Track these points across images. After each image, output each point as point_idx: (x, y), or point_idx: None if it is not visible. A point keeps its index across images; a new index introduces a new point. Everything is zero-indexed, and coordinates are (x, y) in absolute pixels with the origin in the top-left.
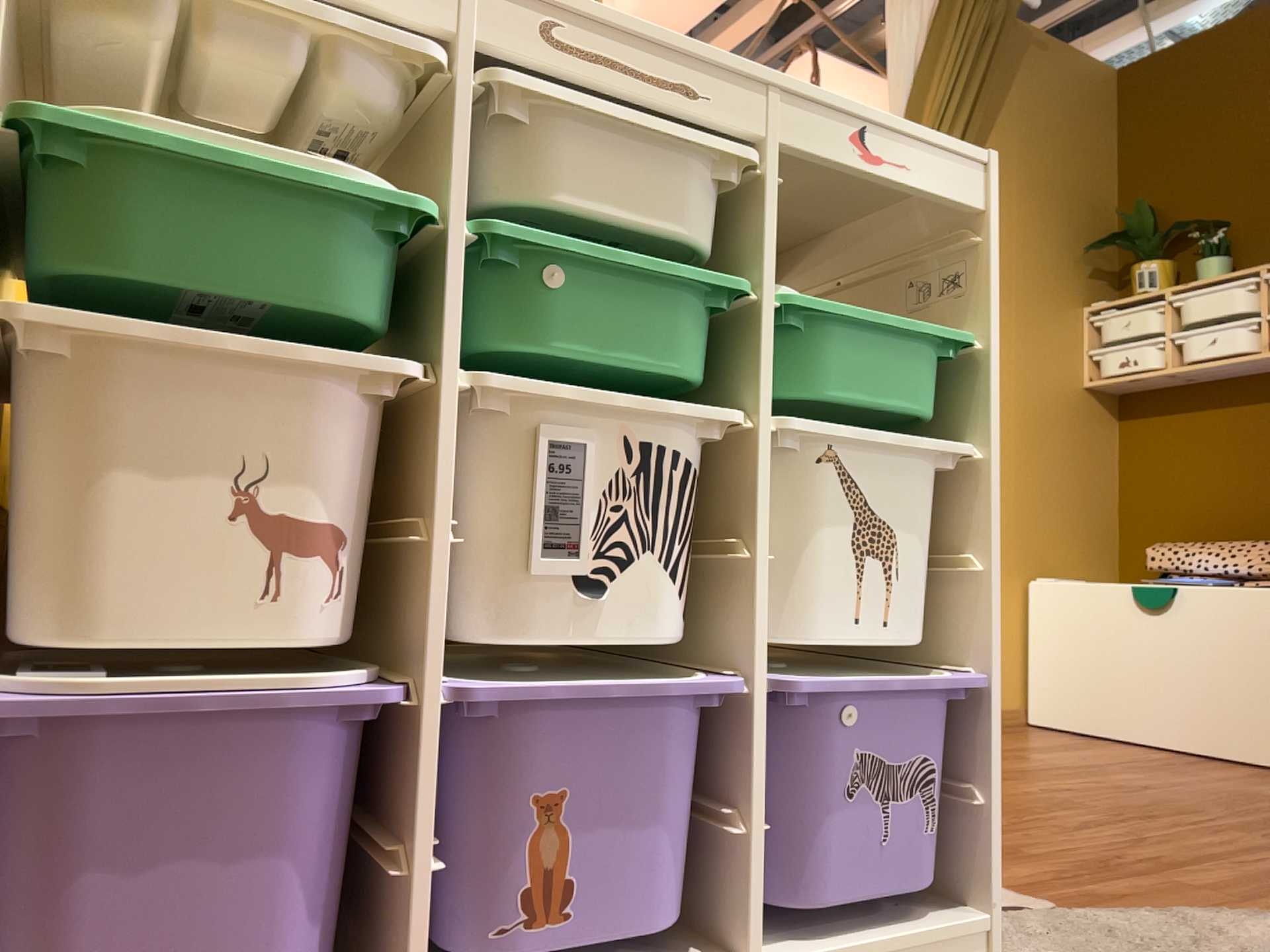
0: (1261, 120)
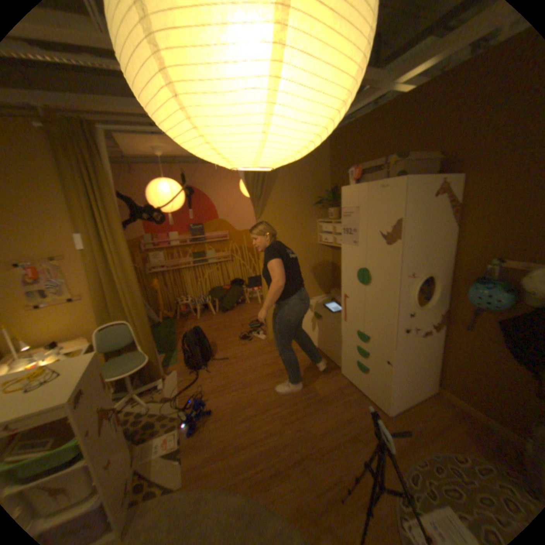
0: (364, 159)
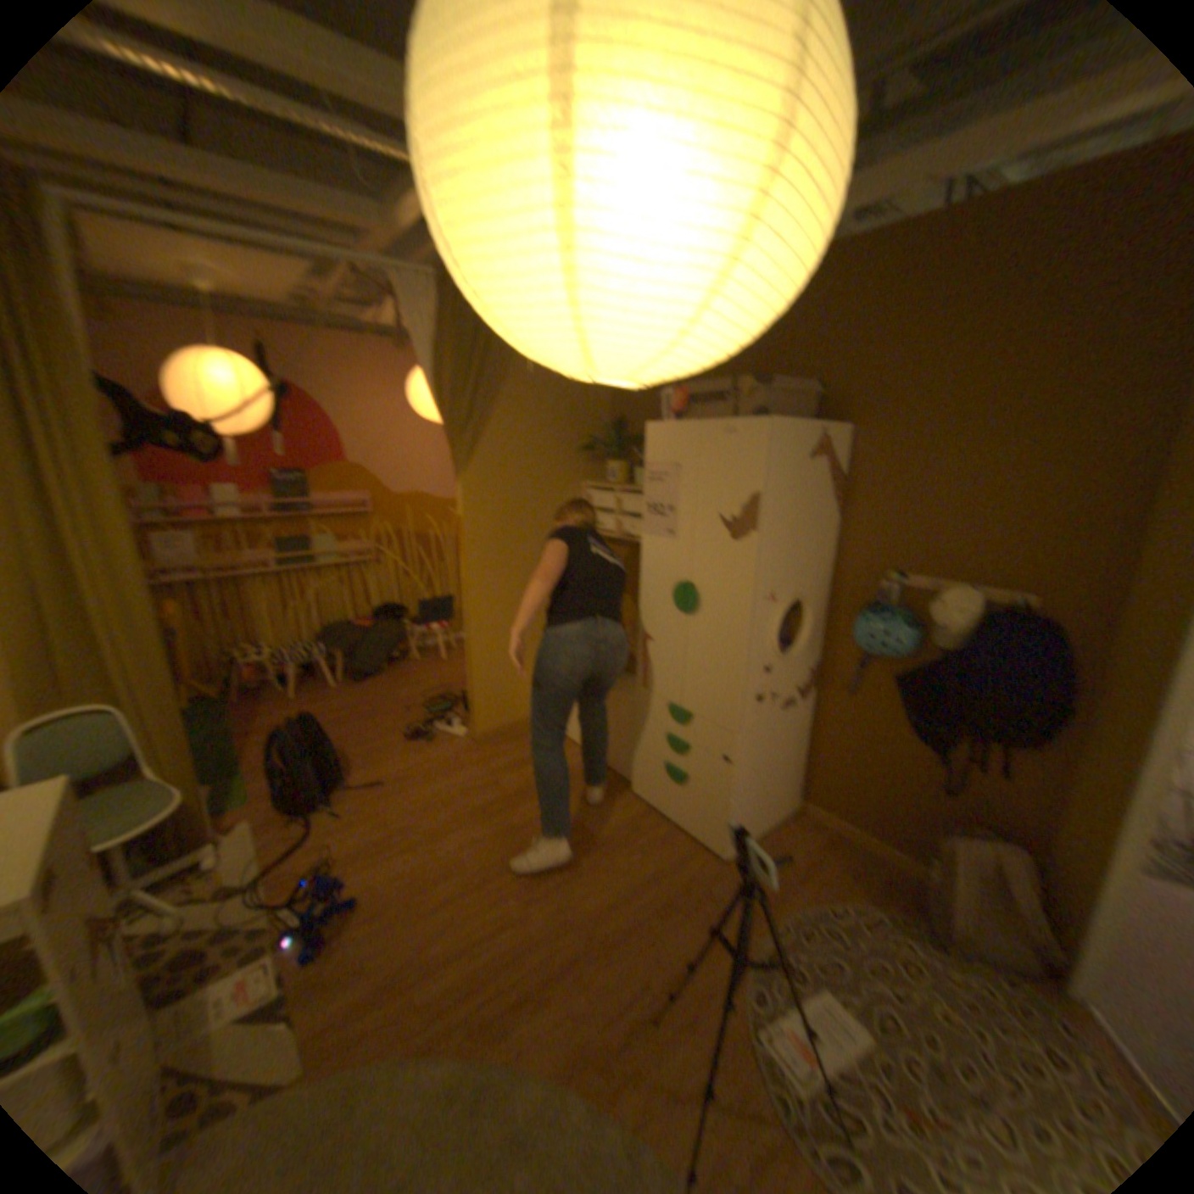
0: None
